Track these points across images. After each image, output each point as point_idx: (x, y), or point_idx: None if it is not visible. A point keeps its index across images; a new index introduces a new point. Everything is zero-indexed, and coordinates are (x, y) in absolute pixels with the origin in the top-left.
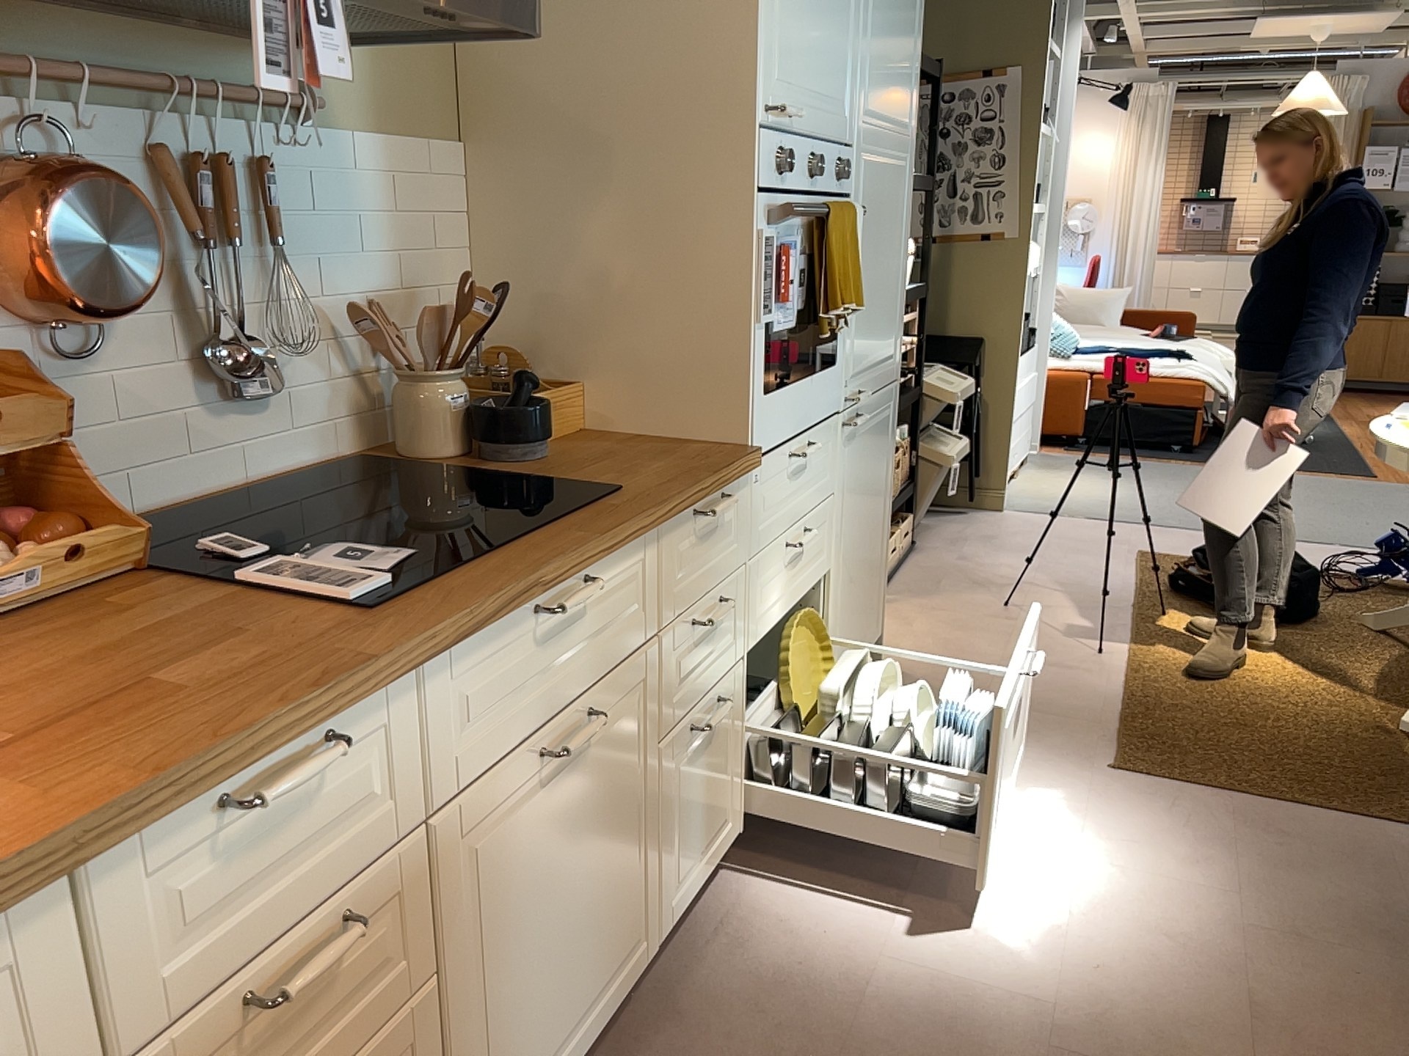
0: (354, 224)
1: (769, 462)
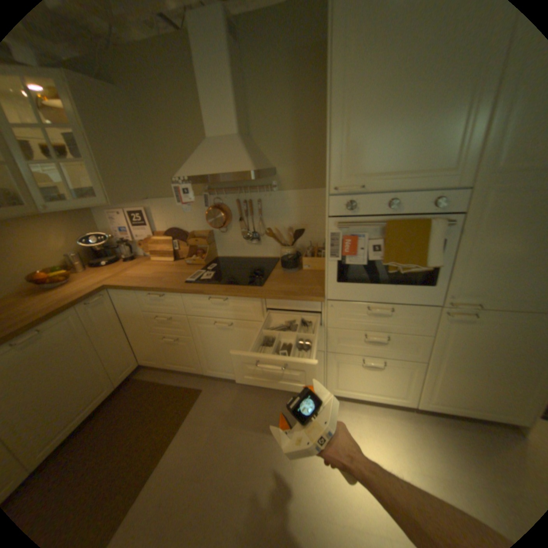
0: (286, 210)
1: (345, 304)
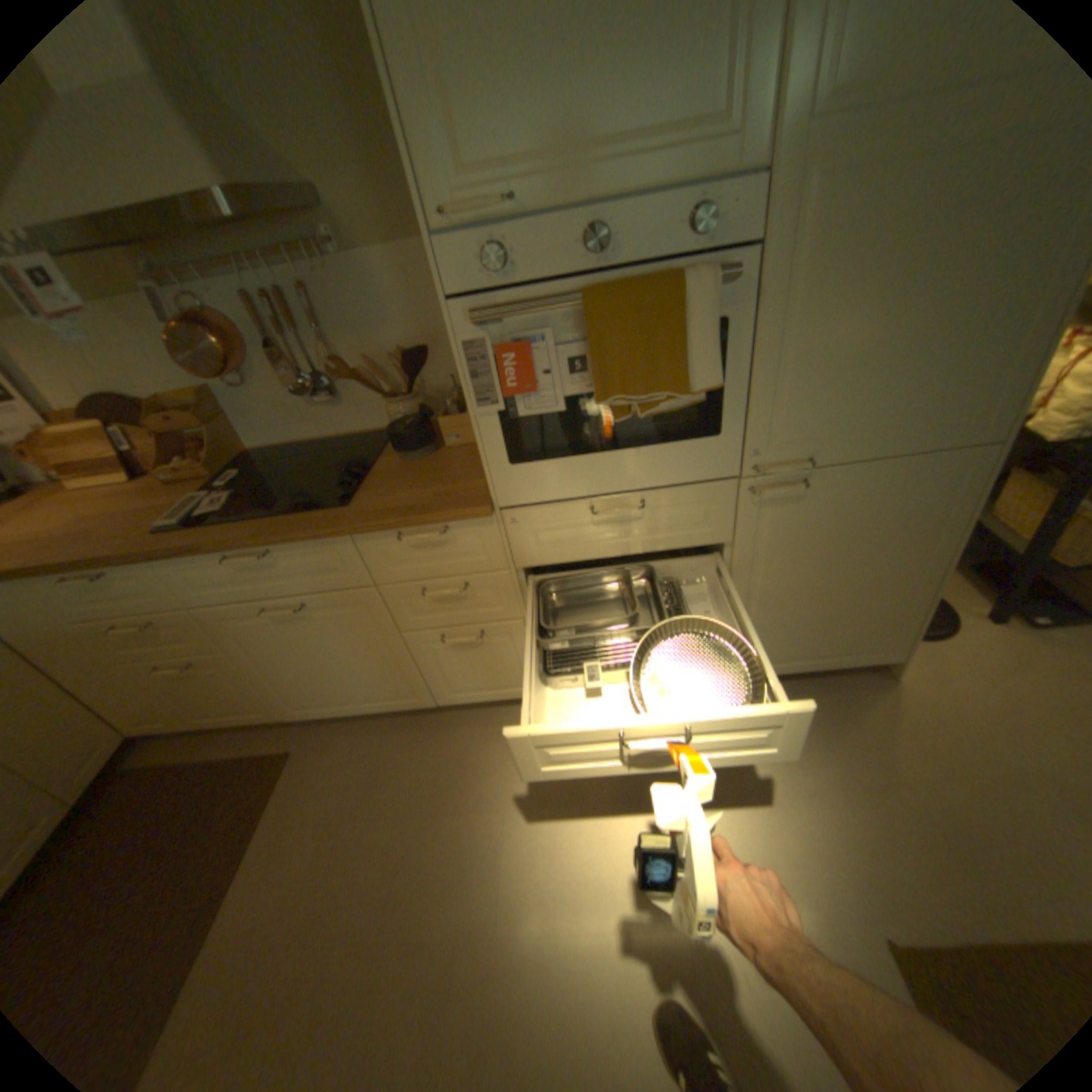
0: (376, 305)
1: (540, 511)
